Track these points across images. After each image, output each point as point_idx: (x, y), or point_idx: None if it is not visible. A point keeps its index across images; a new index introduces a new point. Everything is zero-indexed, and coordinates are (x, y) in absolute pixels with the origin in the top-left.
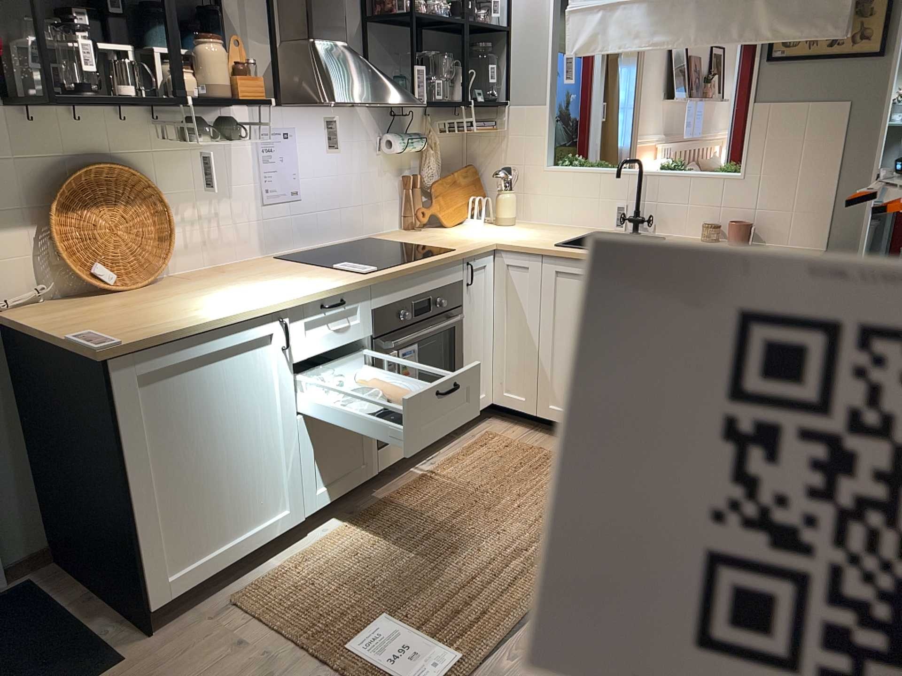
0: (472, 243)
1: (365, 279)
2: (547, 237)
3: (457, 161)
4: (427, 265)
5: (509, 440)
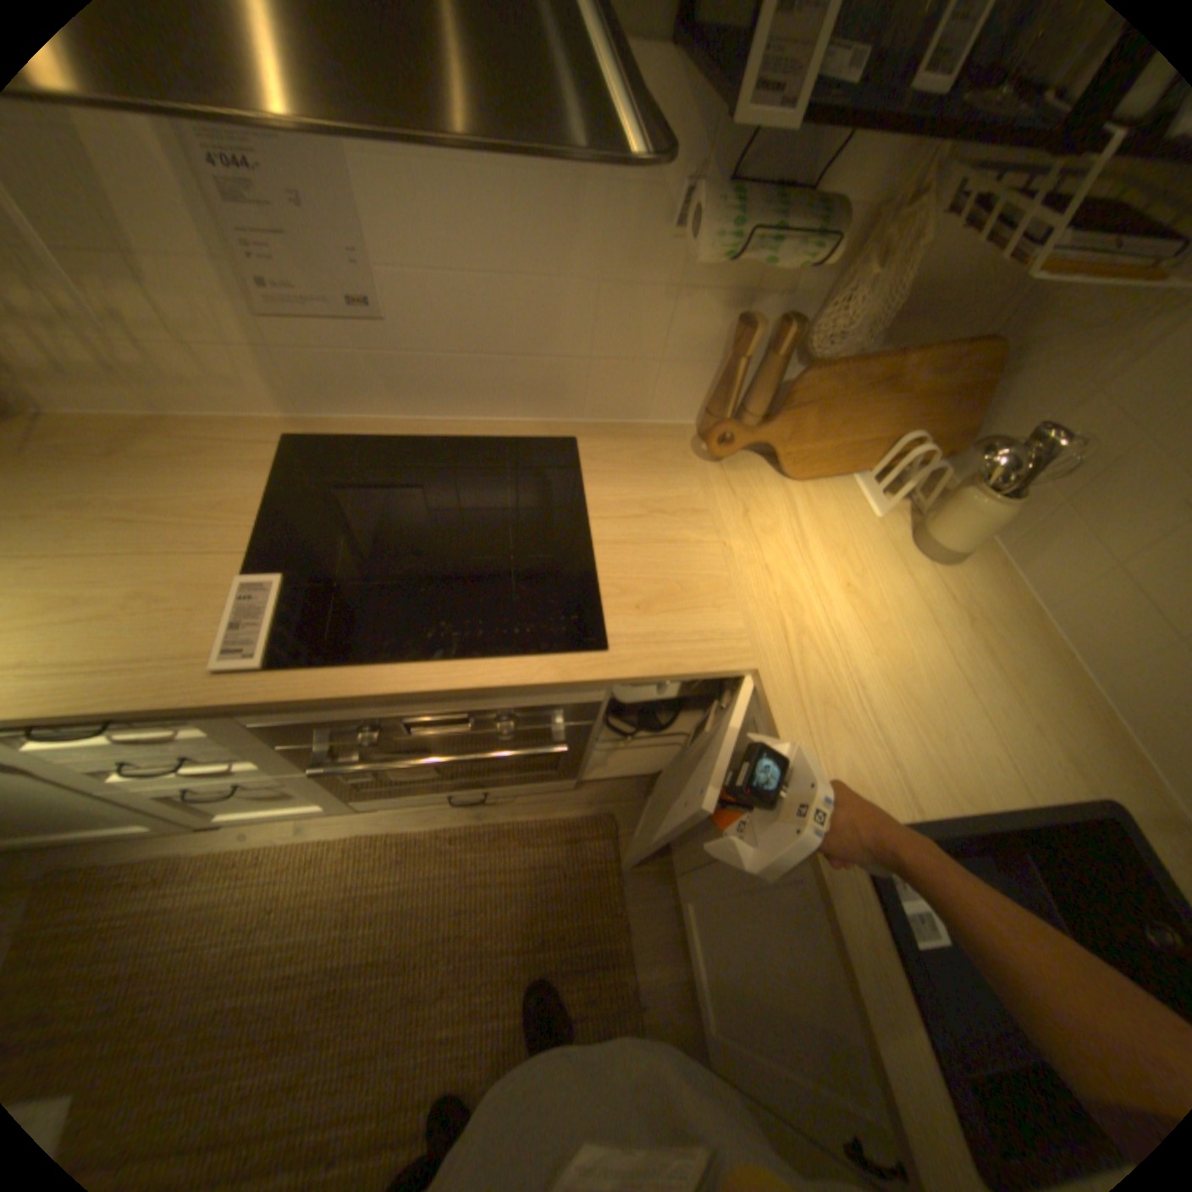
0: (694, 634)
1: (172, 705)
2: (927, 729)
3: (986, 298)
4: (437, 696)
5: (611, 863)
